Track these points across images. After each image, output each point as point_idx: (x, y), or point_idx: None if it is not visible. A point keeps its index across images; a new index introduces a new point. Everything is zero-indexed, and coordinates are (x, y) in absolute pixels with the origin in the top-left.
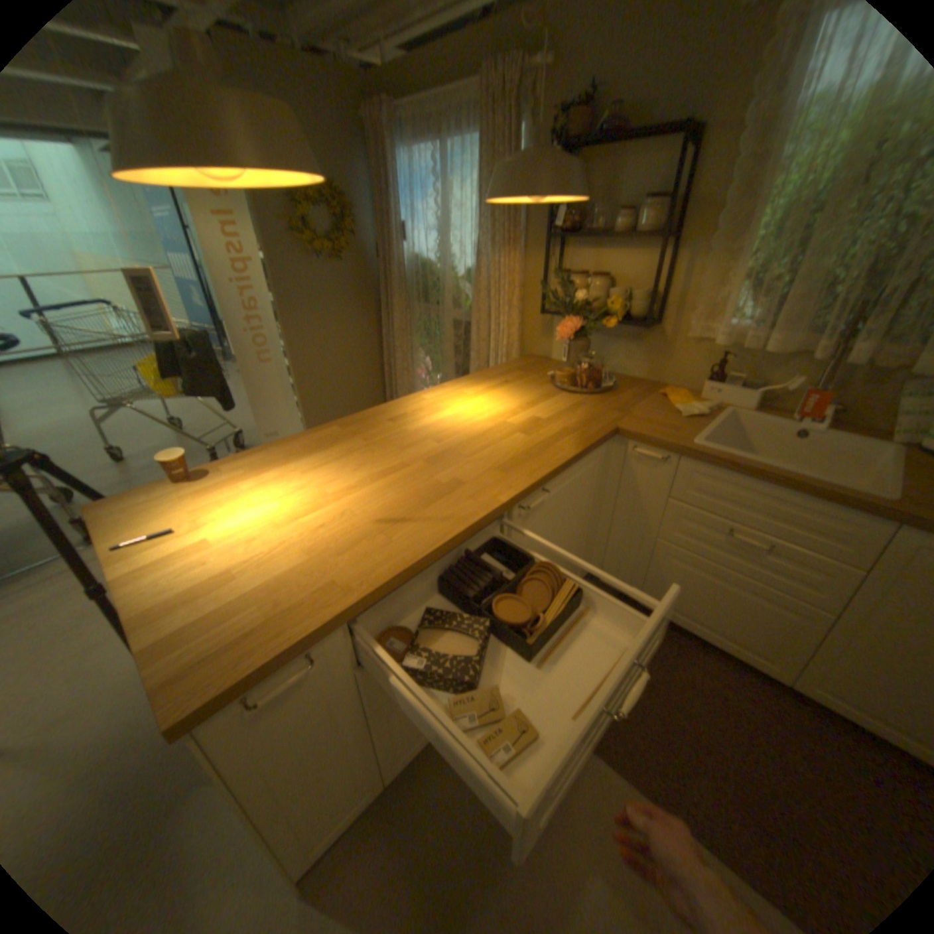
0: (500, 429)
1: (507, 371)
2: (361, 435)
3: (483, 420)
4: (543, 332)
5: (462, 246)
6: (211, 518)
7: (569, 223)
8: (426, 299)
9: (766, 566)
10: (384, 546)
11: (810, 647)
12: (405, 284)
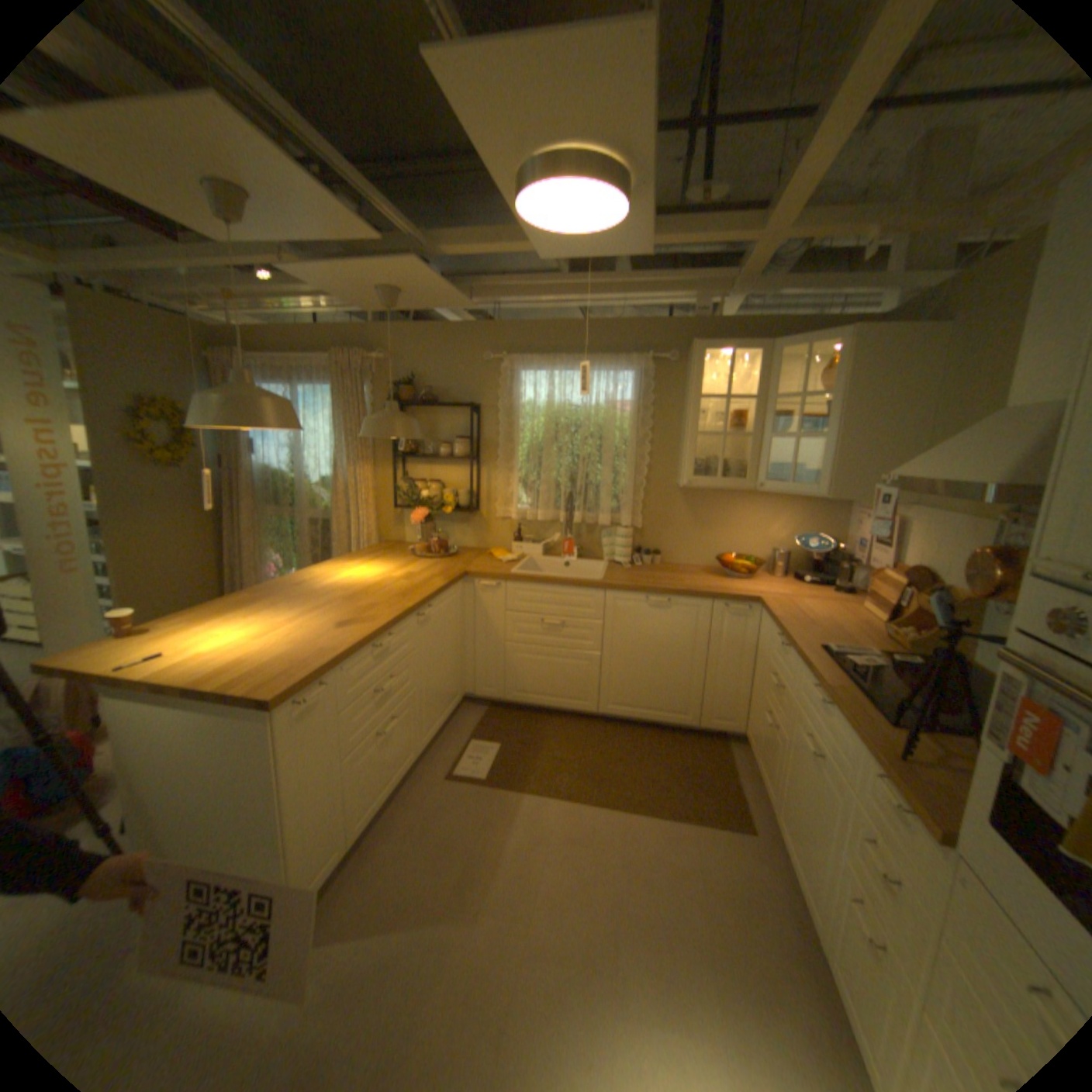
0: (388, 581)
1: (374, 552)
2: (276, 596)
3: (373, 578)
4: (396, 524)
5: (318, 461)
6: (189, 646)
7: (409, 450)
8: (277, 503)
9: (563, 637)
10: (344, 633)
11: (595, 679)
12: (253, 491)
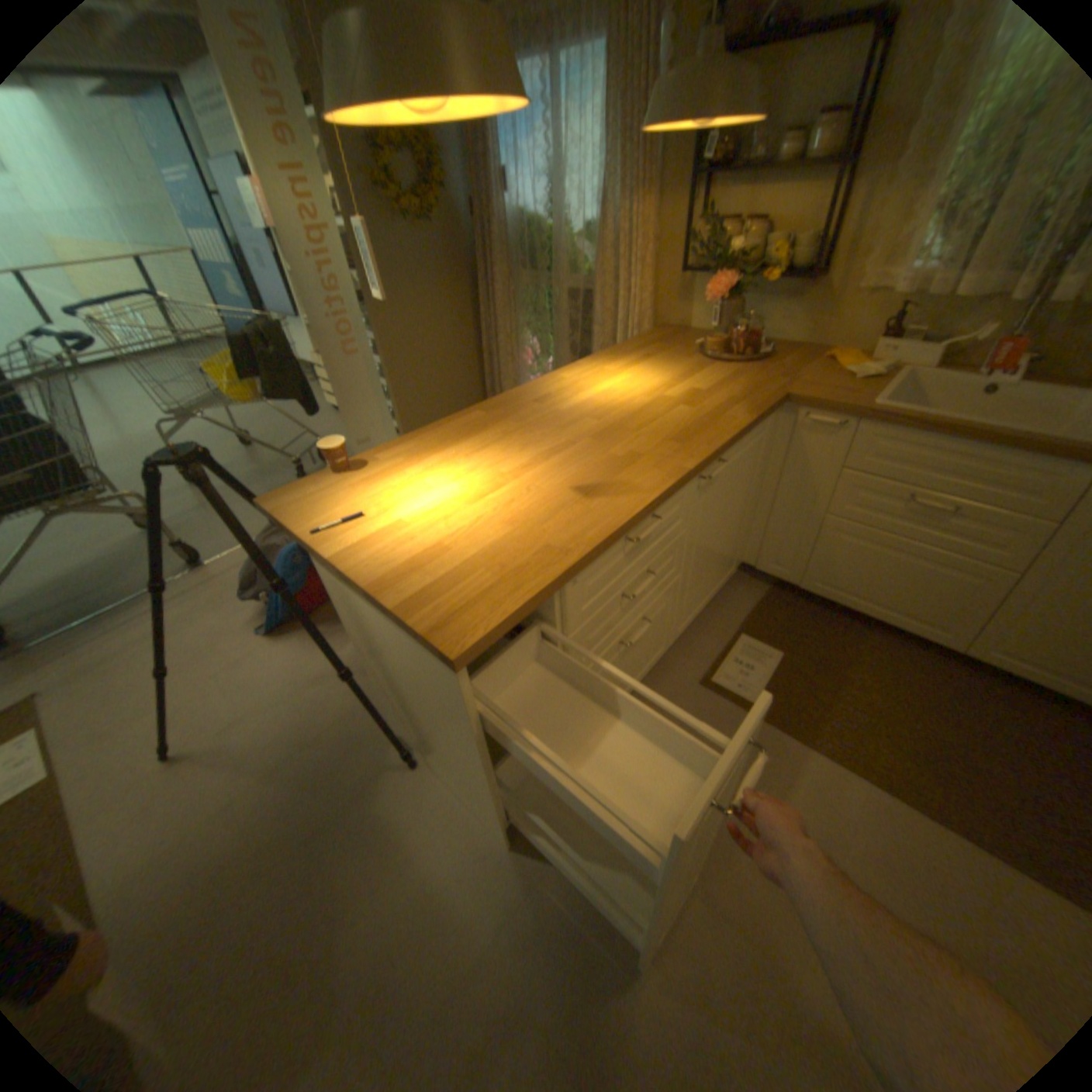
0: (660, 403)
1: (645, 344)
2: (511, 417)
3: (638, 395)
4: (681, 296)
5: (580, 194)
6: (394, 501)
7: (721, 155)
8: (532, 266)
9: (947, 530)
10: (585, 513)
11: (988, 609)
12: (506, 248)
